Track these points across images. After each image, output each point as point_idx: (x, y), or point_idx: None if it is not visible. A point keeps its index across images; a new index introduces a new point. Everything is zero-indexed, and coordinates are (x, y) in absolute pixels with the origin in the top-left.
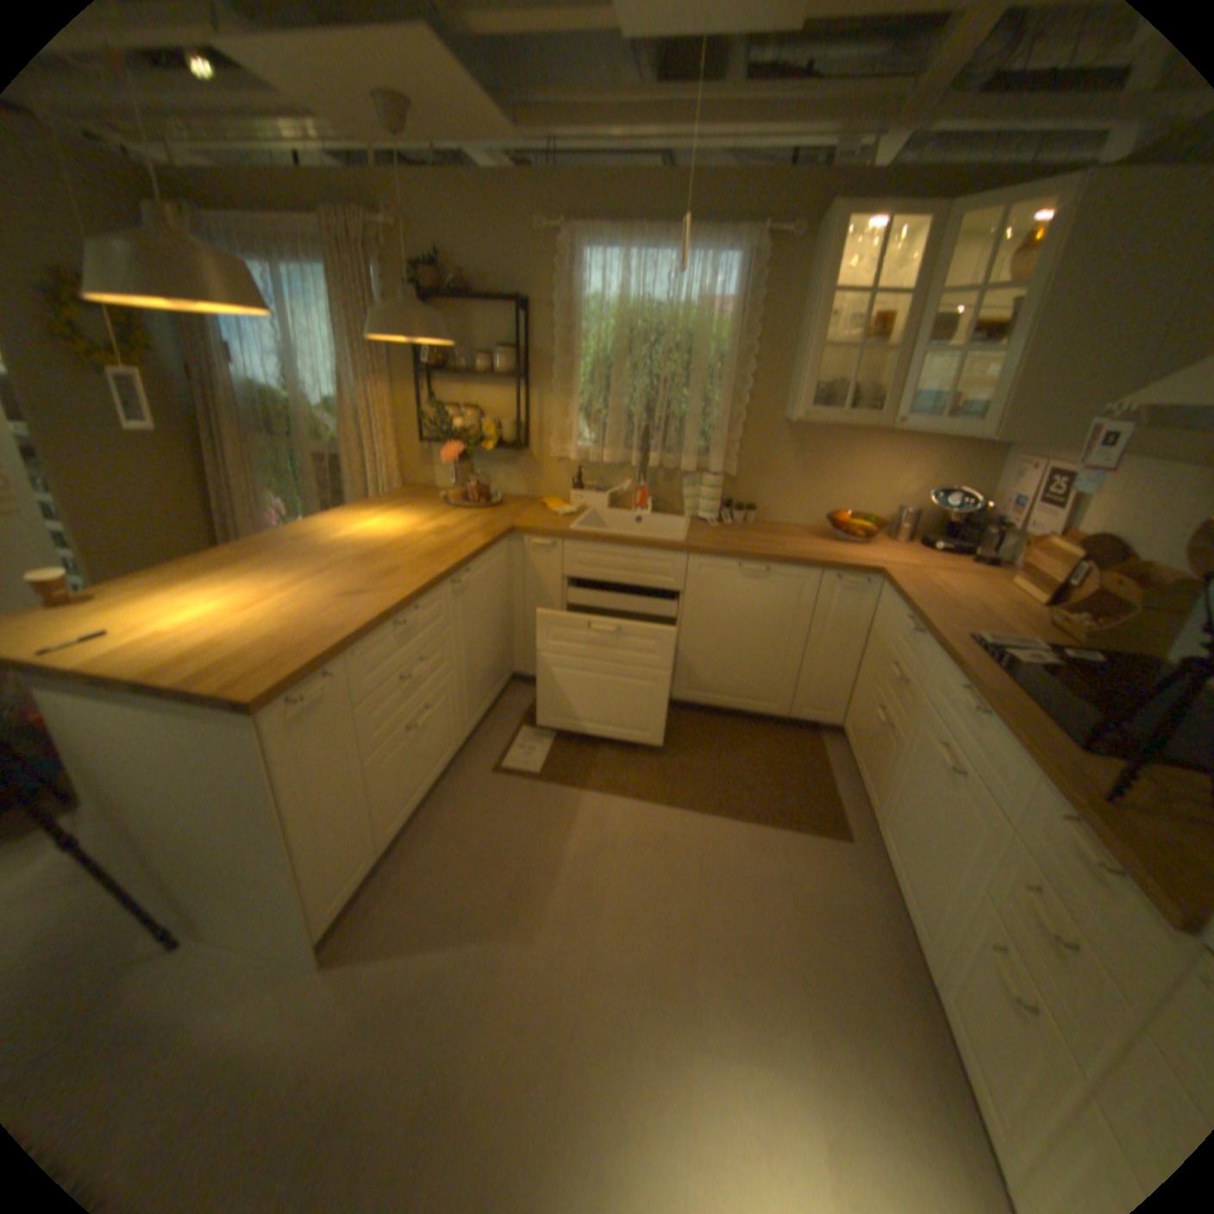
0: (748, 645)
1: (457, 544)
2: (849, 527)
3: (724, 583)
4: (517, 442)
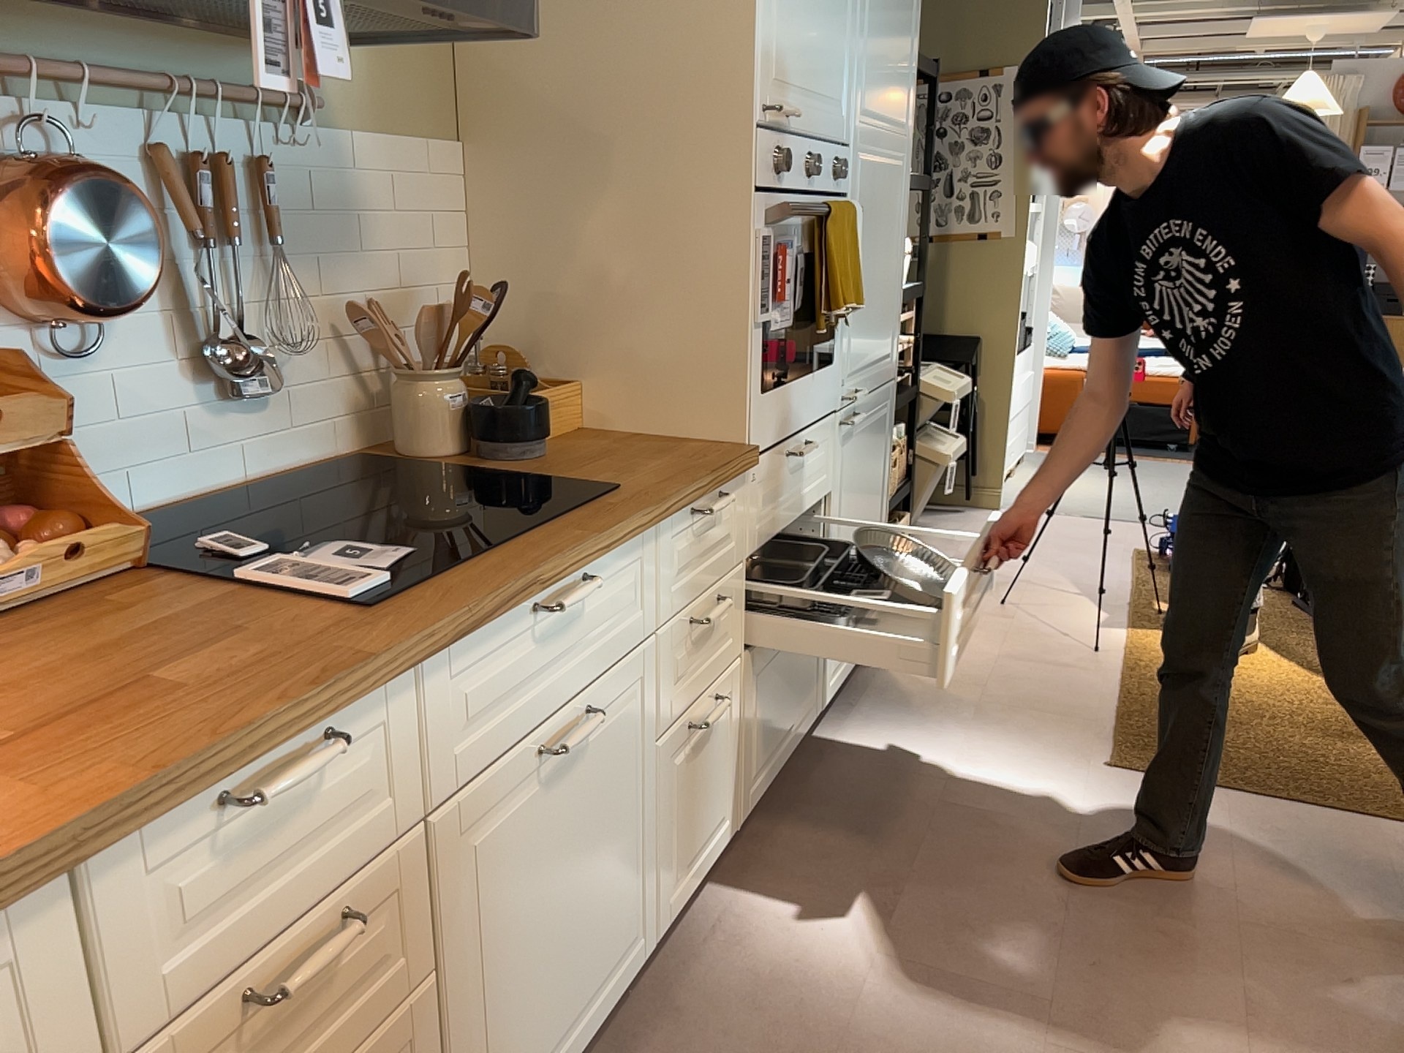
0: None
1: None
2: None
3: None
4: None
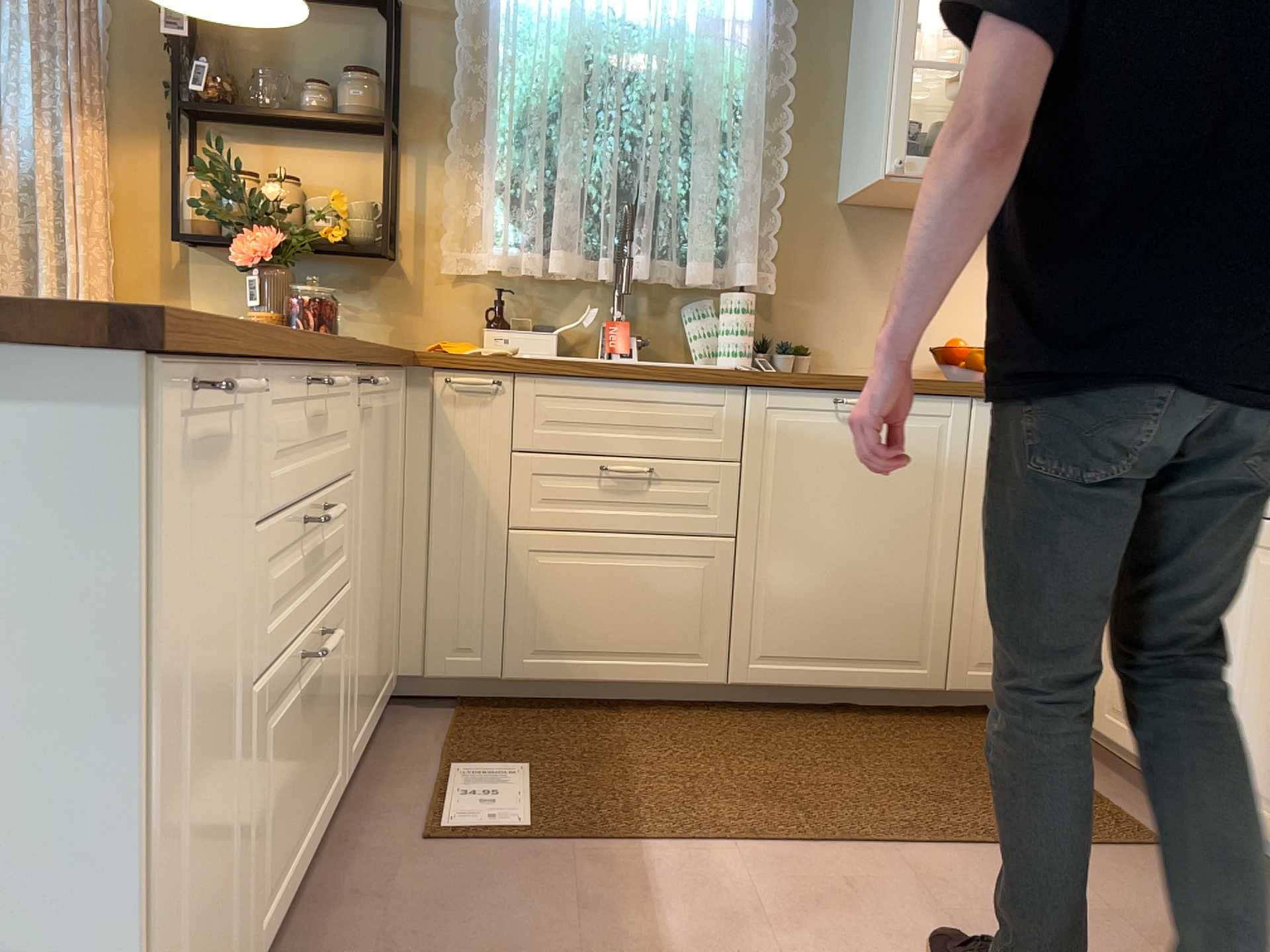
0: (863, 550)
1: None
2: (975, 354)
3: (815, 434)
4: (377, 244)
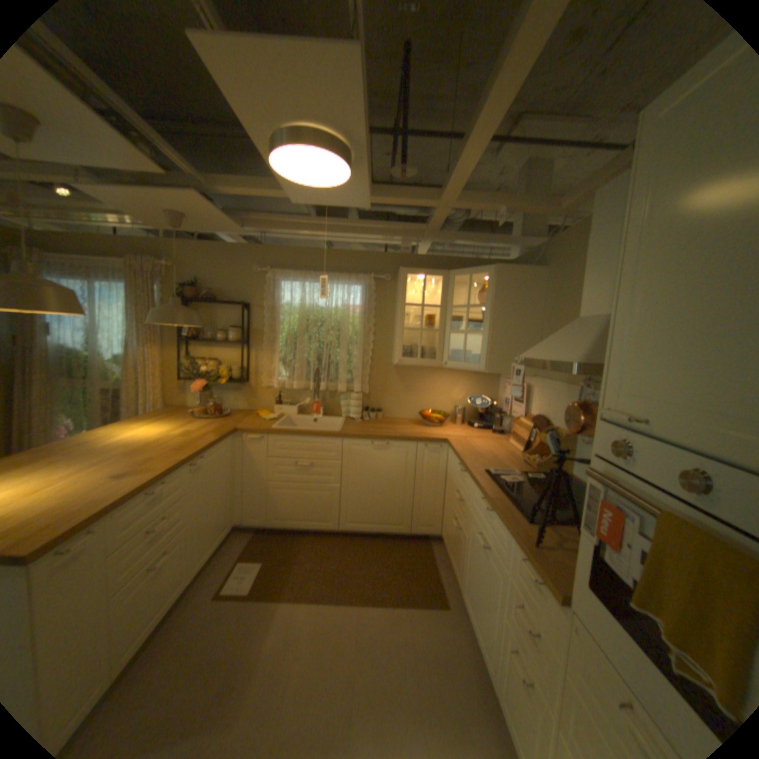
0: (382, 489)
1: (198, 439)
2: (430, 417)
3: (365, 452)
4: (243, 376)
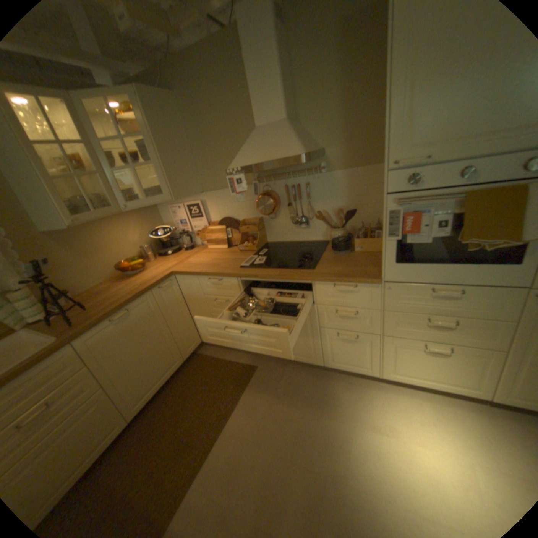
0: (145, 352)
1: None
2: (133, 266)
3: (108, 336)
4: None
